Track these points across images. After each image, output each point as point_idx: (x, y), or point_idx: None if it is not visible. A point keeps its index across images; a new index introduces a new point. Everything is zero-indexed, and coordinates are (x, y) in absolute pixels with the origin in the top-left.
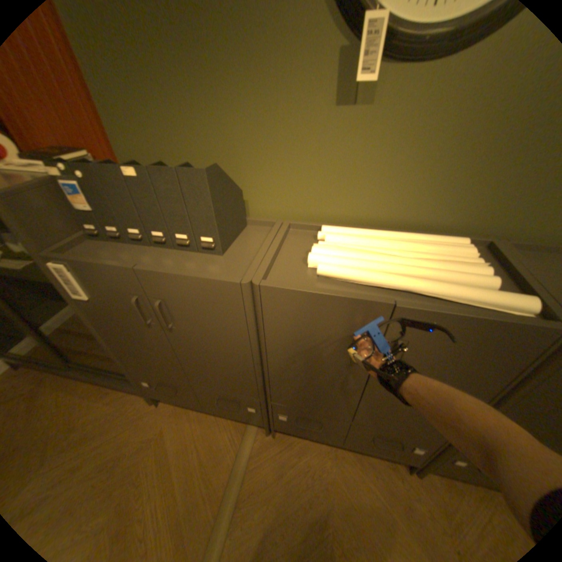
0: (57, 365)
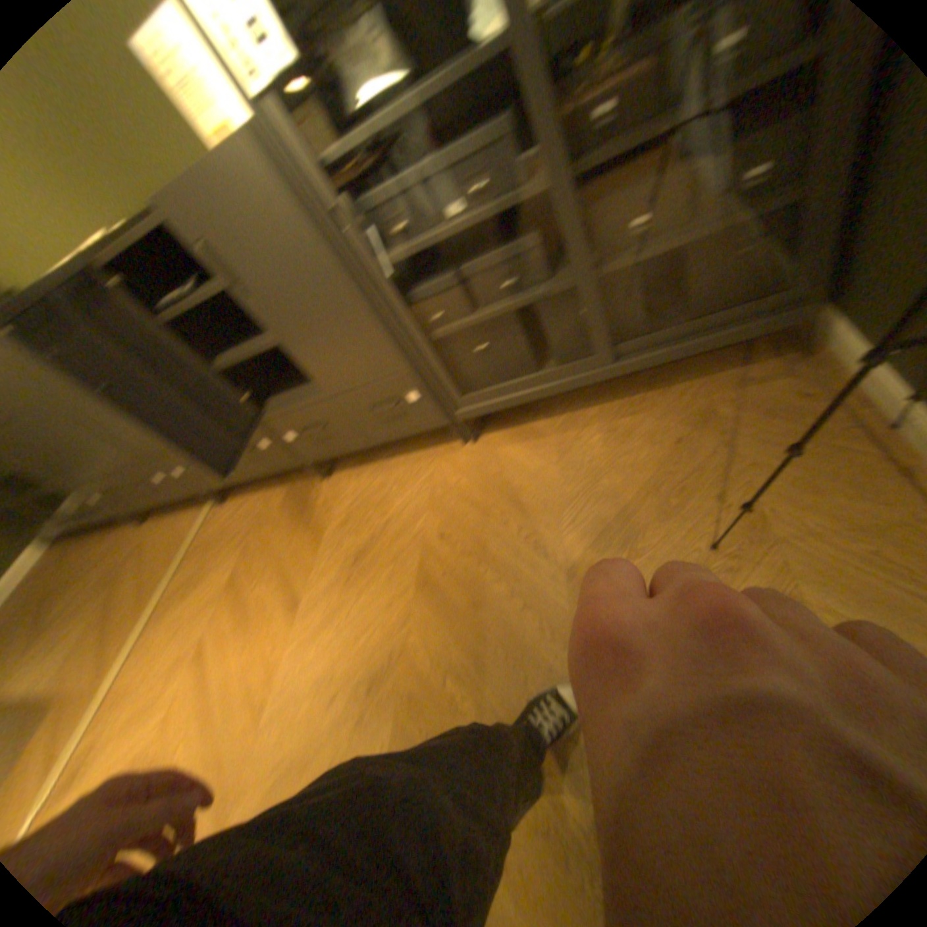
0: (75, 537)
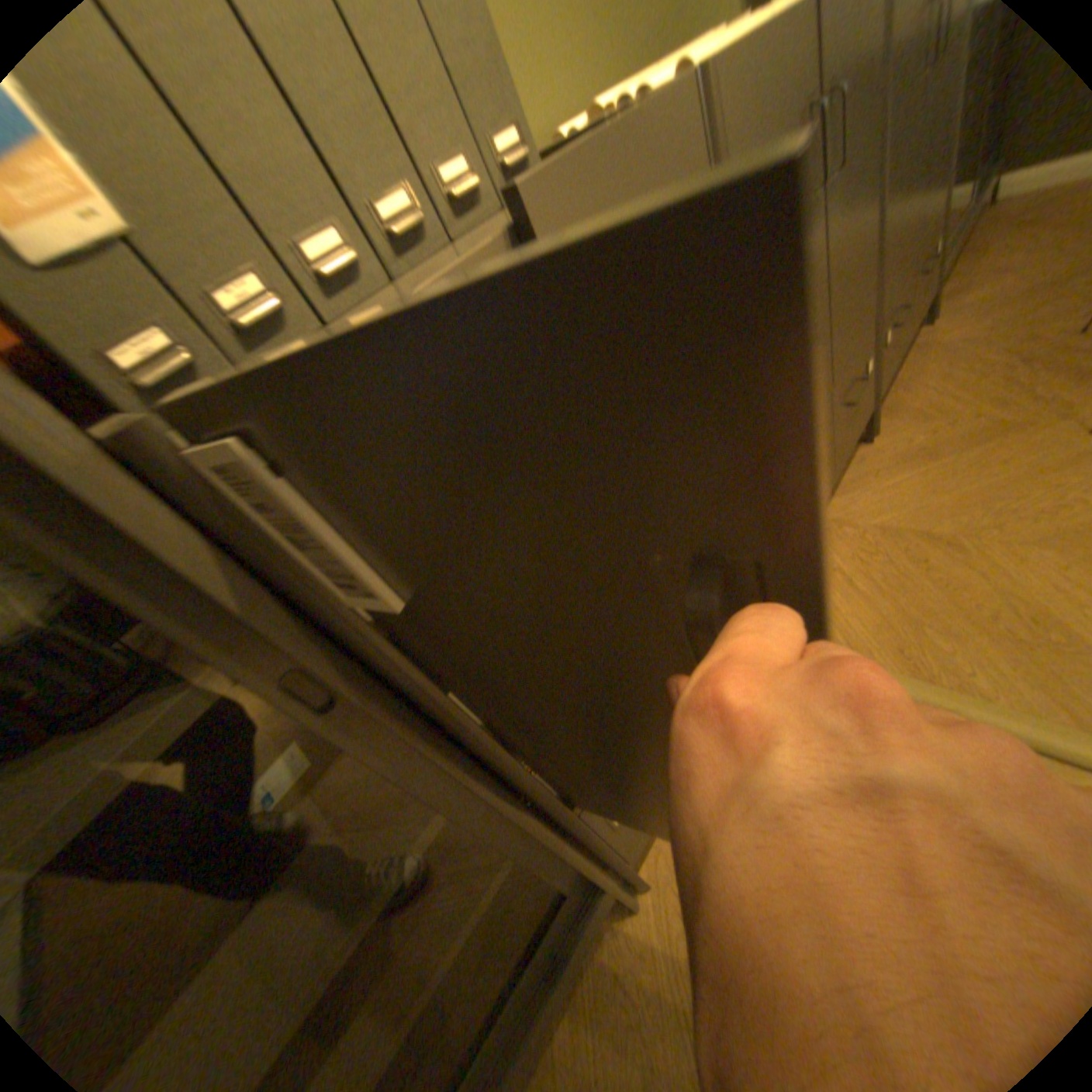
0: None
